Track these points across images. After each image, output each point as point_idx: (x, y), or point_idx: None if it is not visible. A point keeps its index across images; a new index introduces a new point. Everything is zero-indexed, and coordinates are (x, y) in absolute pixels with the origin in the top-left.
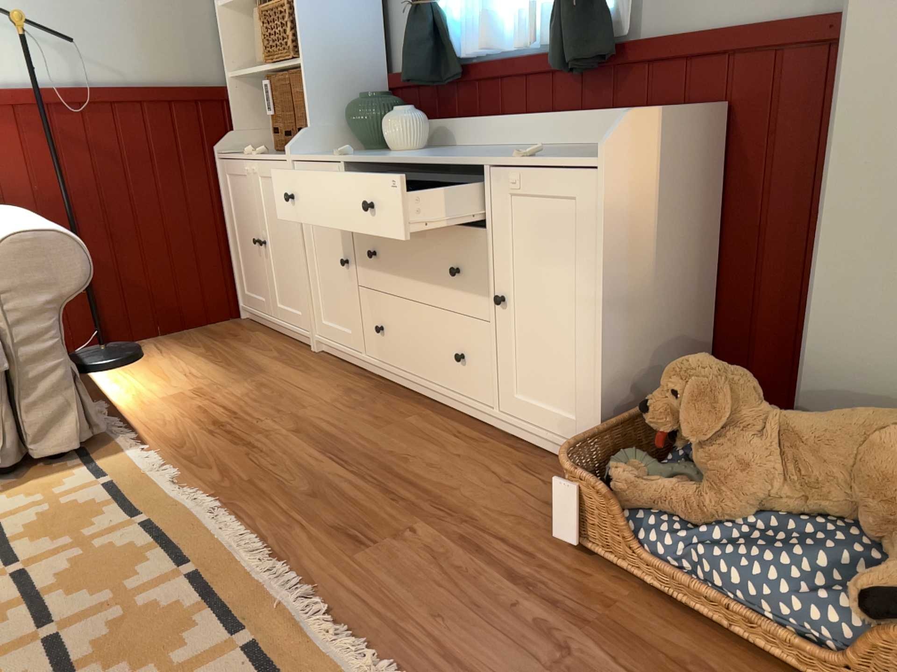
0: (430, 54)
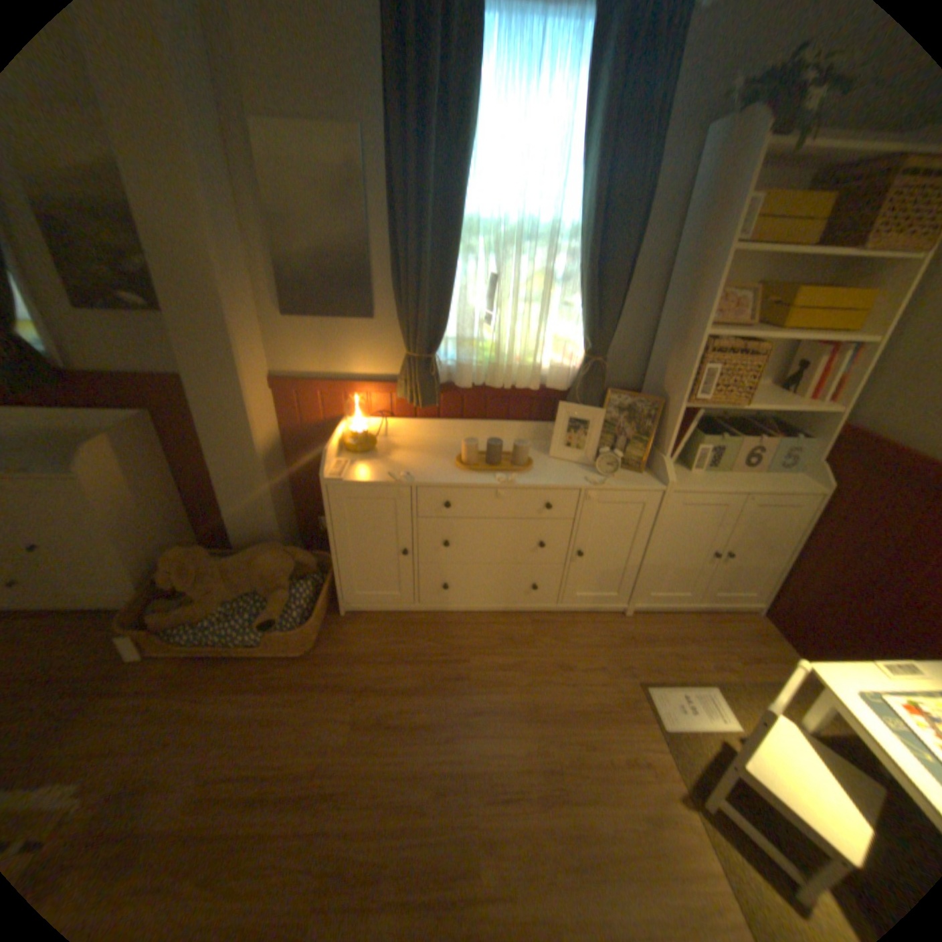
0: None
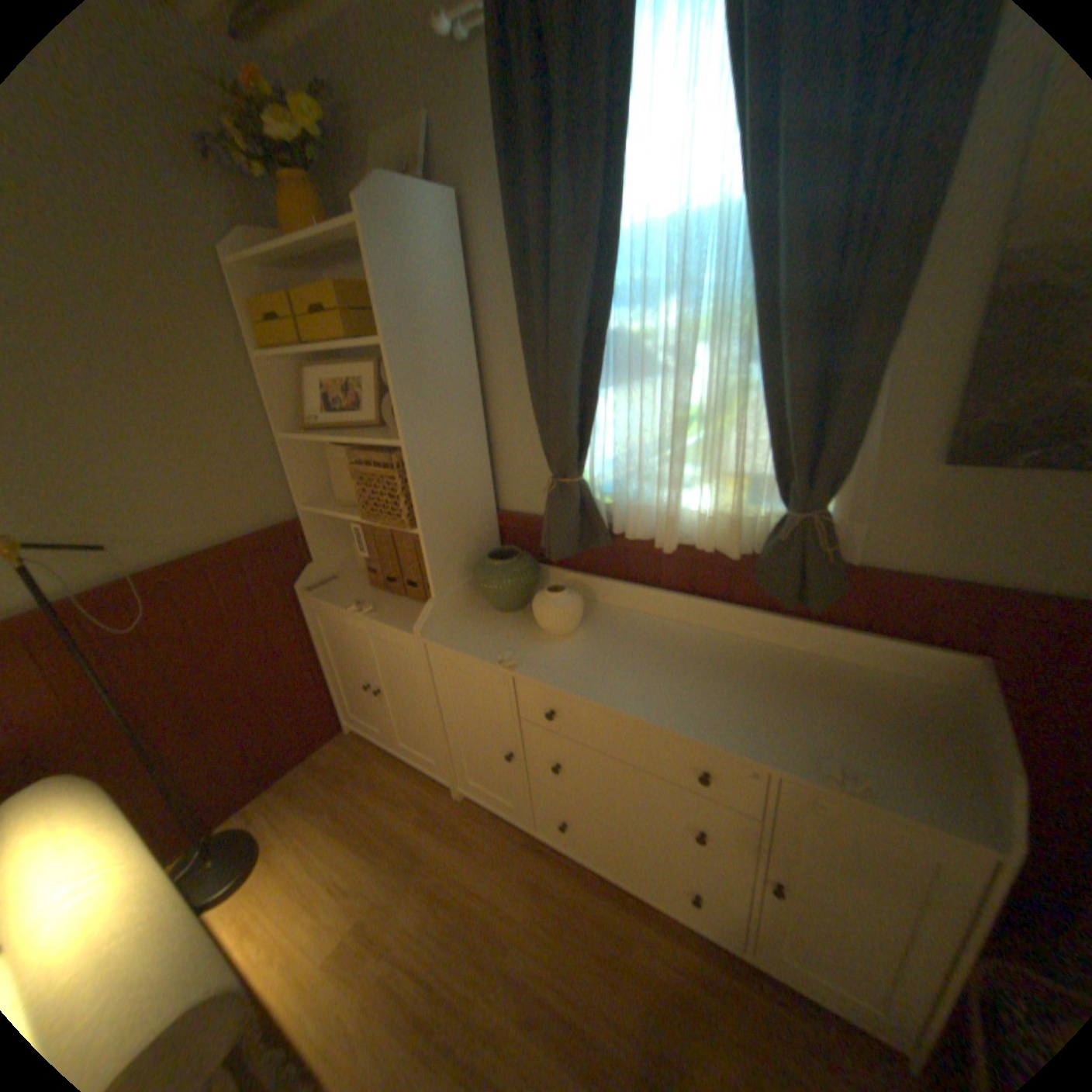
0: (581, 529)
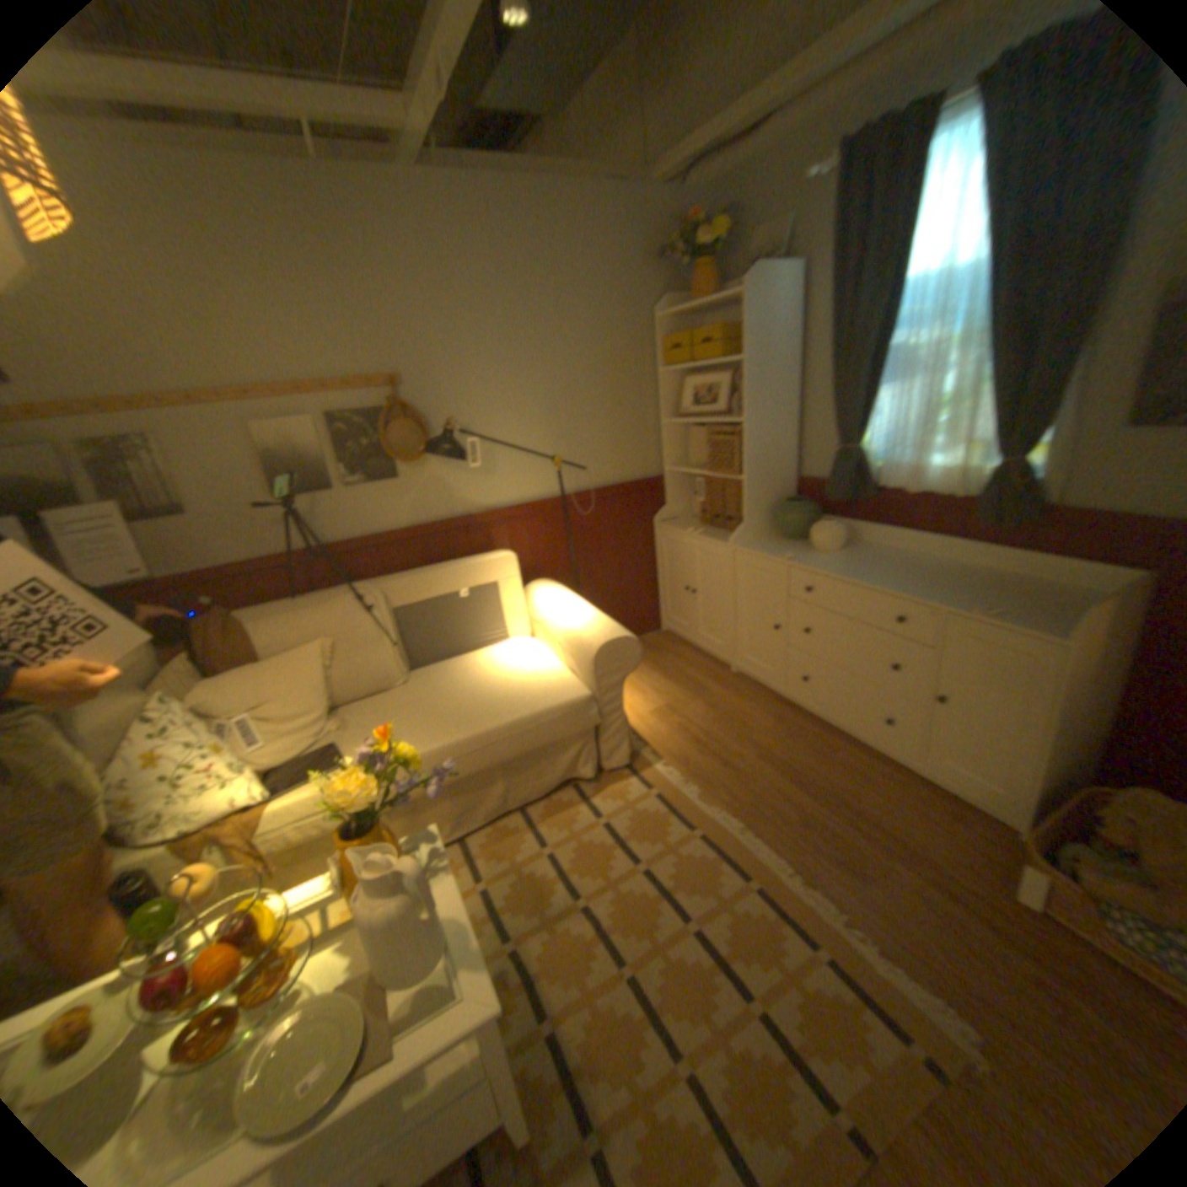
0: (852, 482)
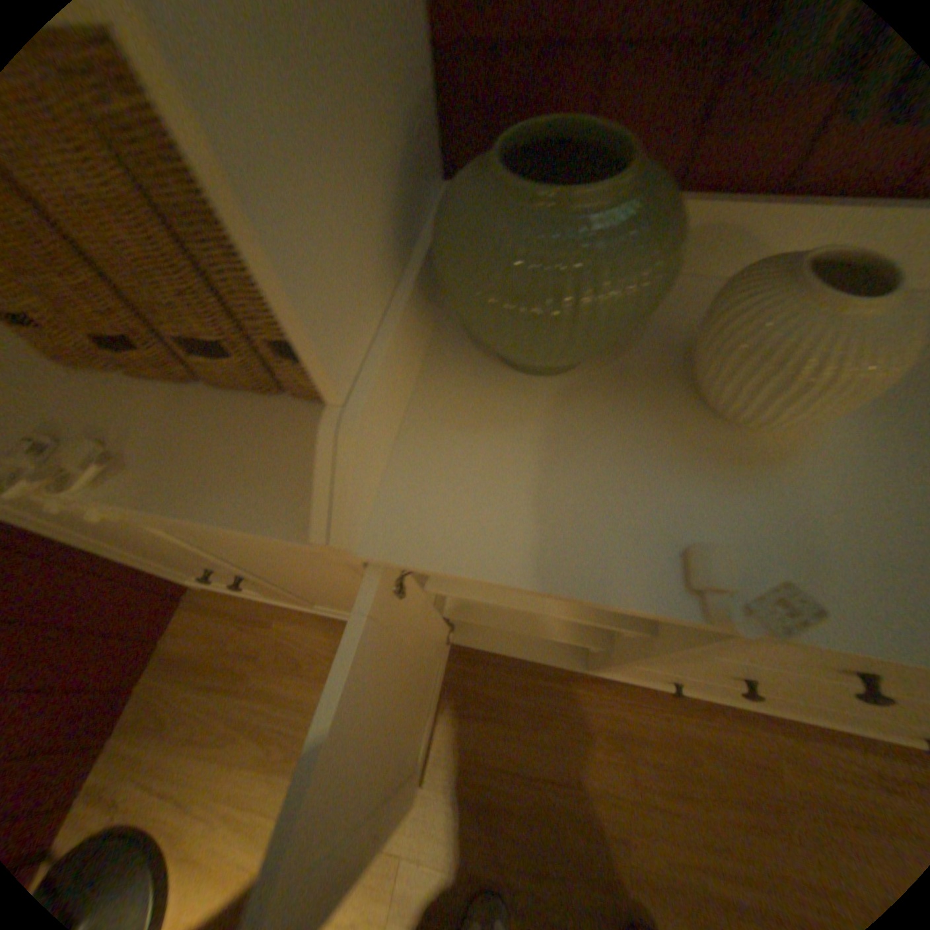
0: None
